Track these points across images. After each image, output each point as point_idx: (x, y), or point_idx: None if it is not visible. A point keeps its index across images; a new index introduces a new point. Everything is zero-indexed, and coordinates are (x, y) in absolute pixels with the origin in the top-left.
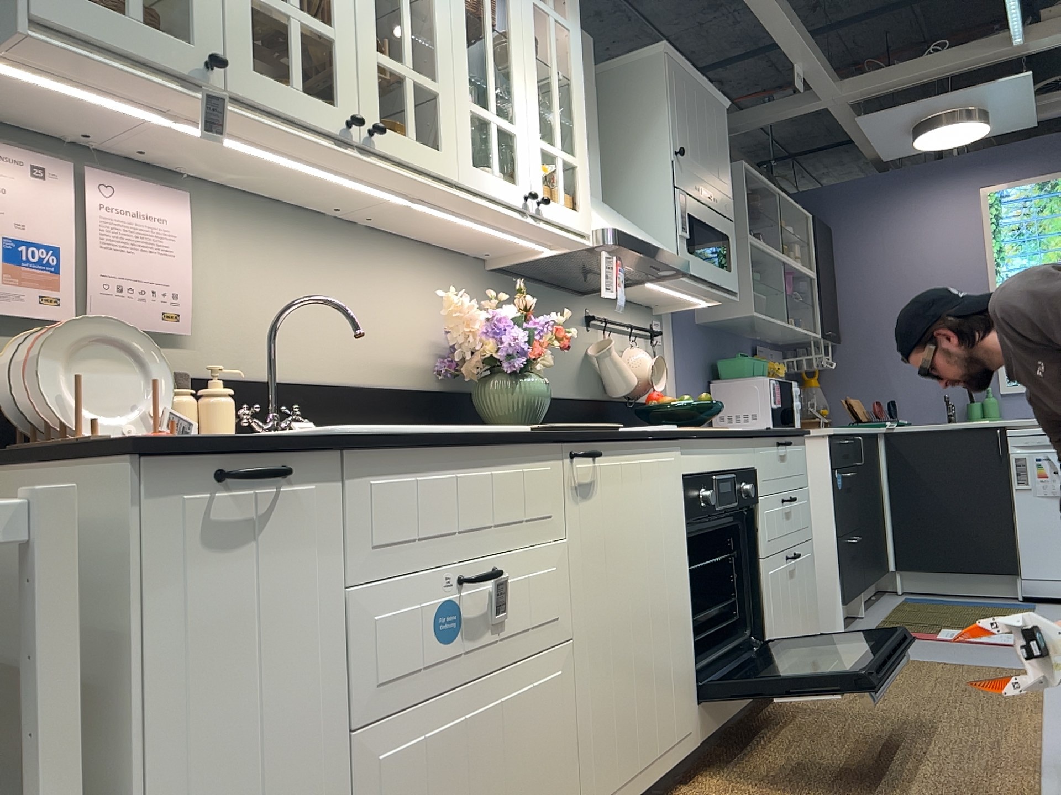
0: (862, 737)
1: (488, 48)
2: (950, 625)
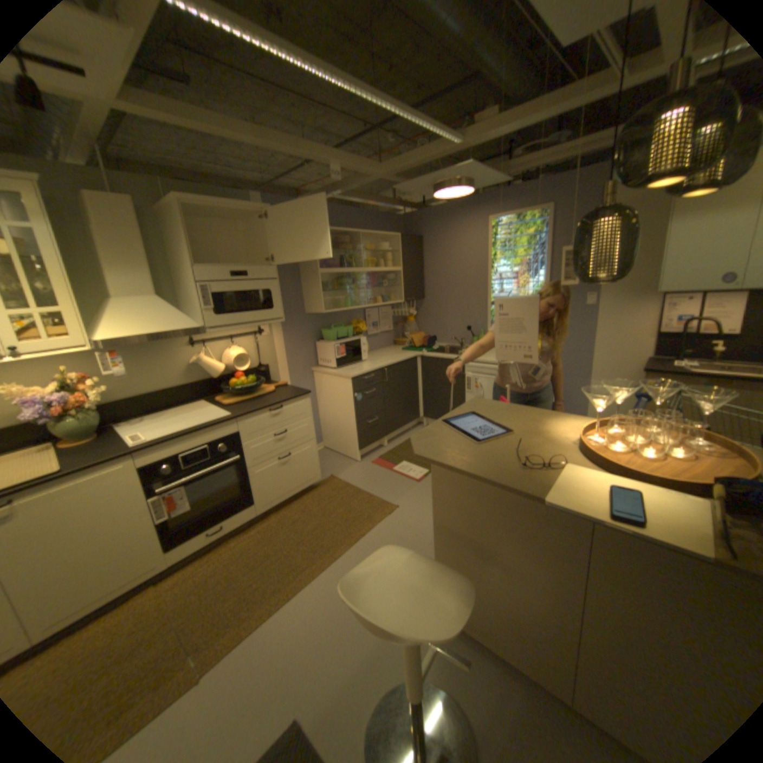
0: (261, 555)
1: None
2: (410, 459)
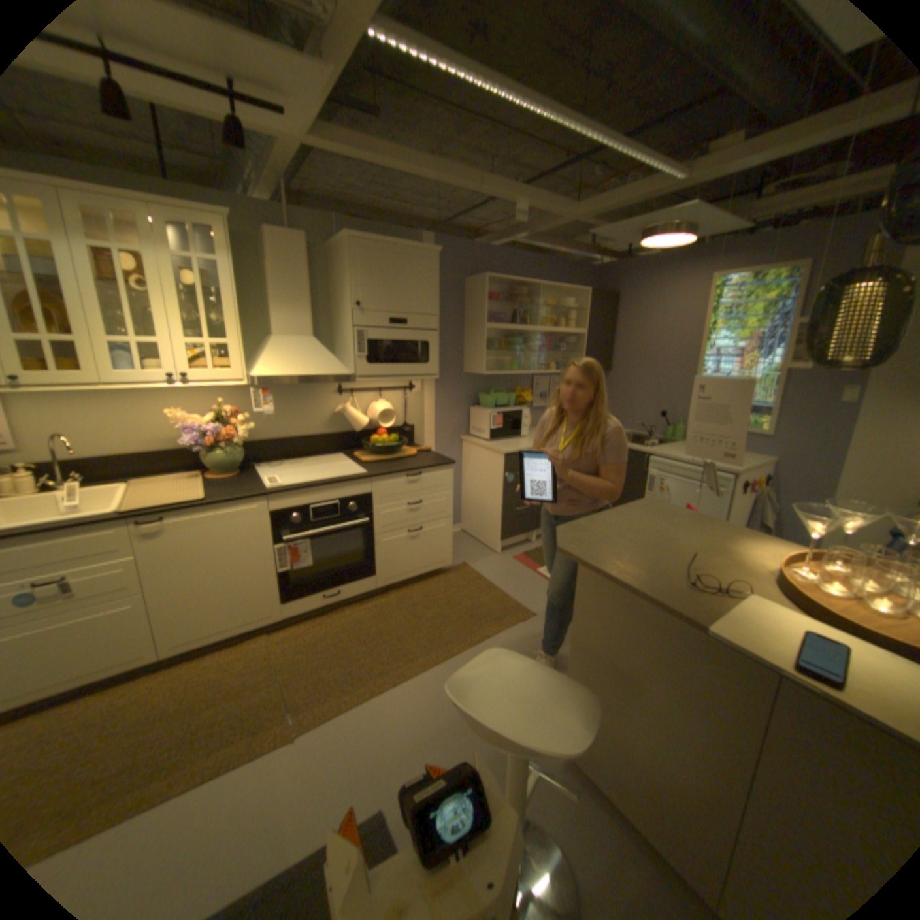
0: (374, 632)
1: (122, 300)
2: None
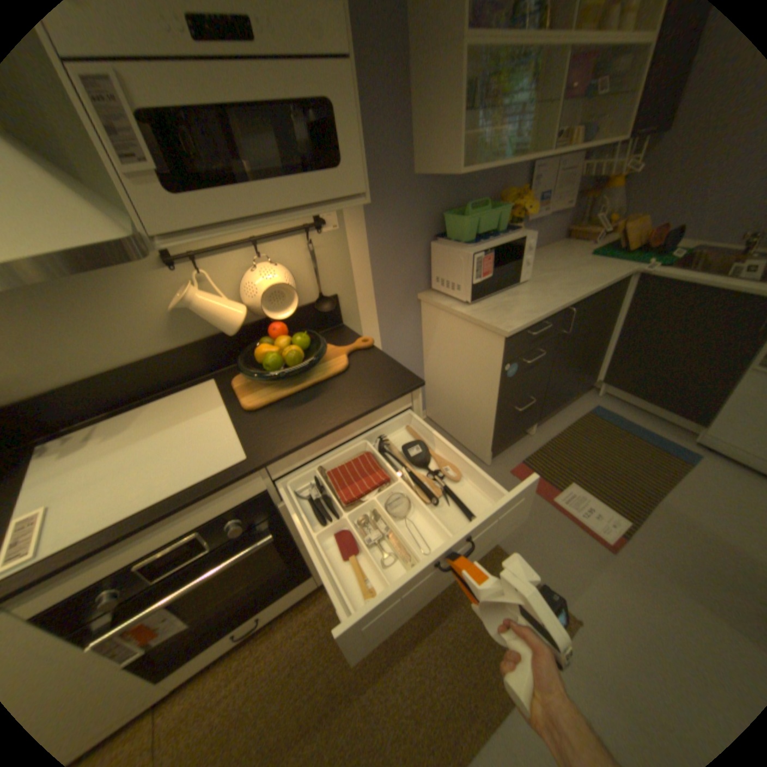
0: (321, 691)
1: None
2: (585, 478)
